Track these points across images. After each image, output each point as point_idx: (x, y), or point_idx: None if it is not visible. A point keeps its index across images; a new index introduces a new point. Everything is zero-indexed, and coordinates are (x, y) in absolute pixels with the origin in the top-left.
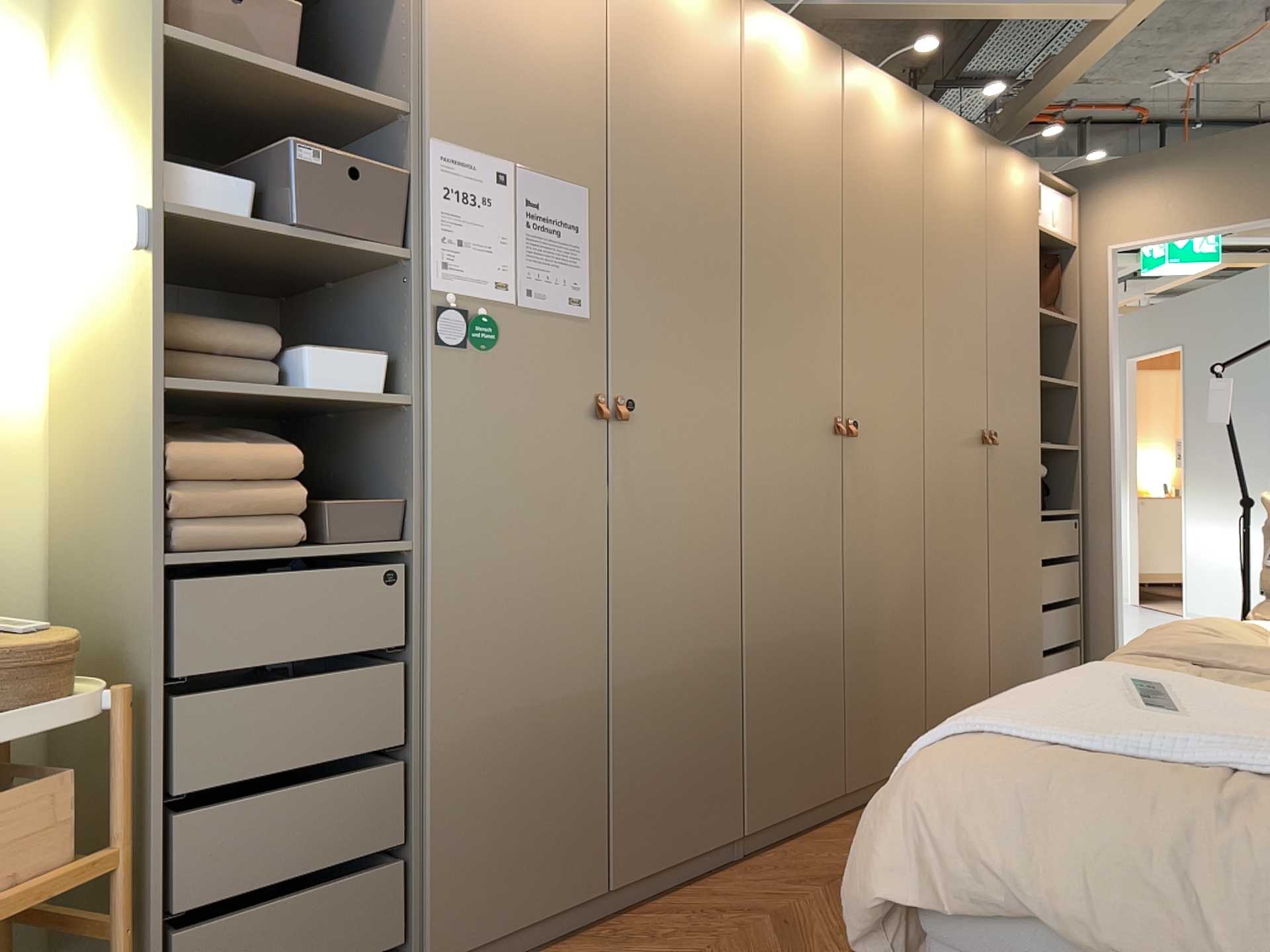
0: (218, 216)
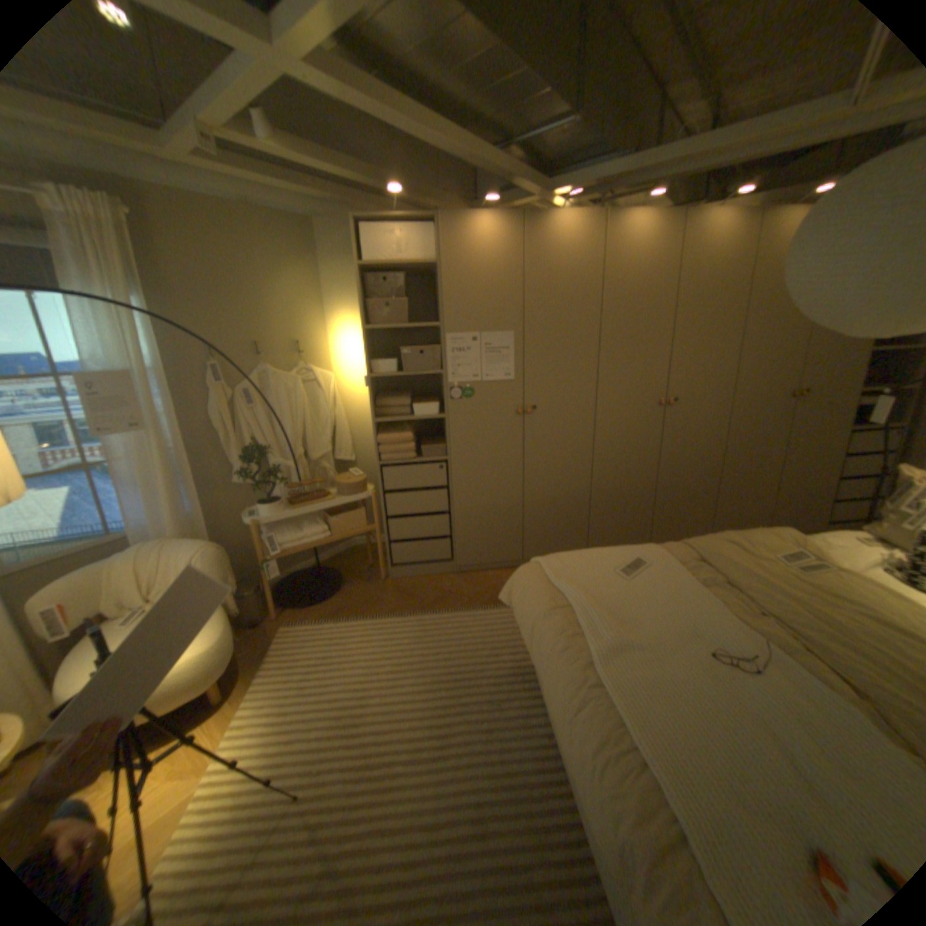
0: (385, 373)
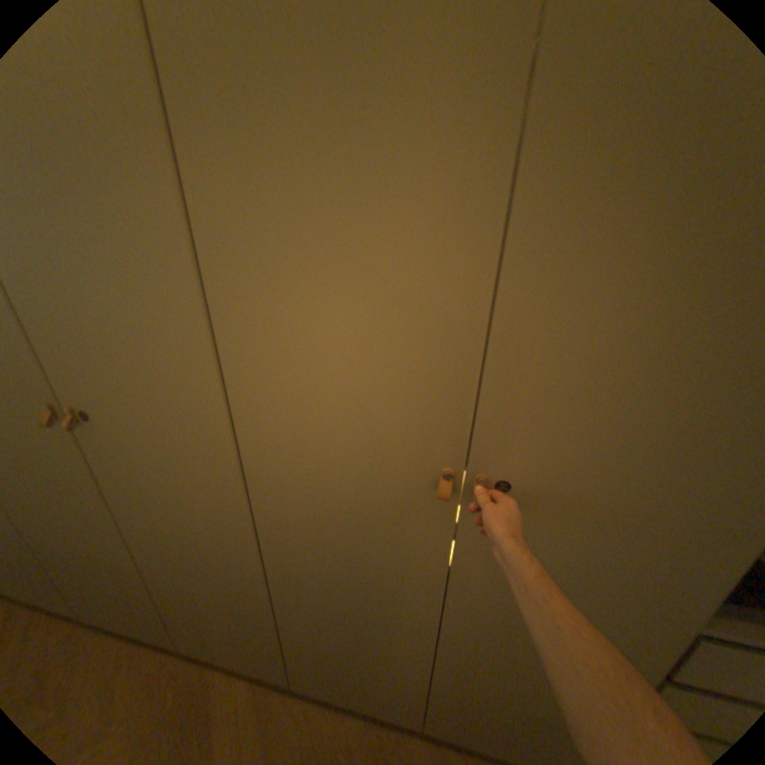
0: None
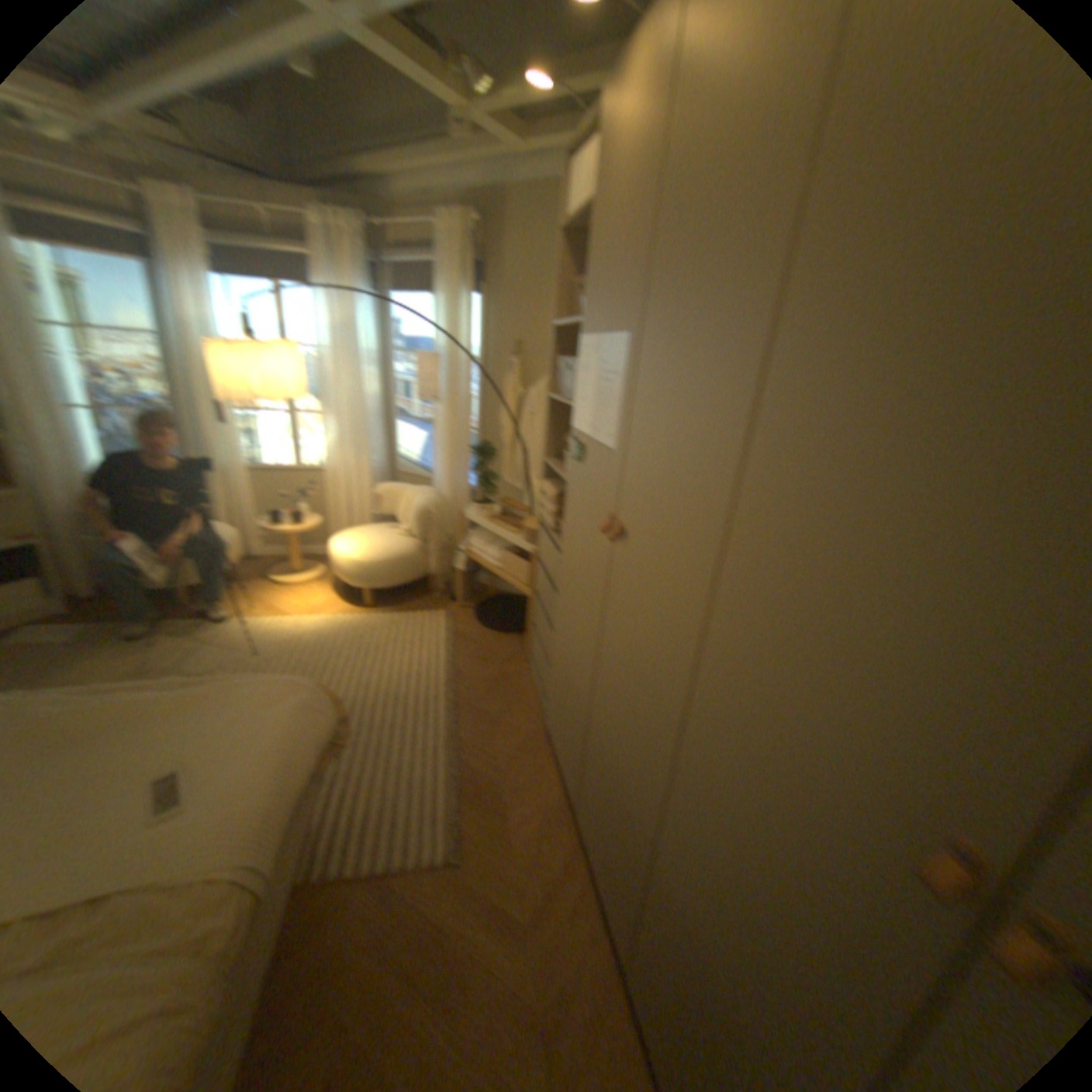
0: (557, 394)
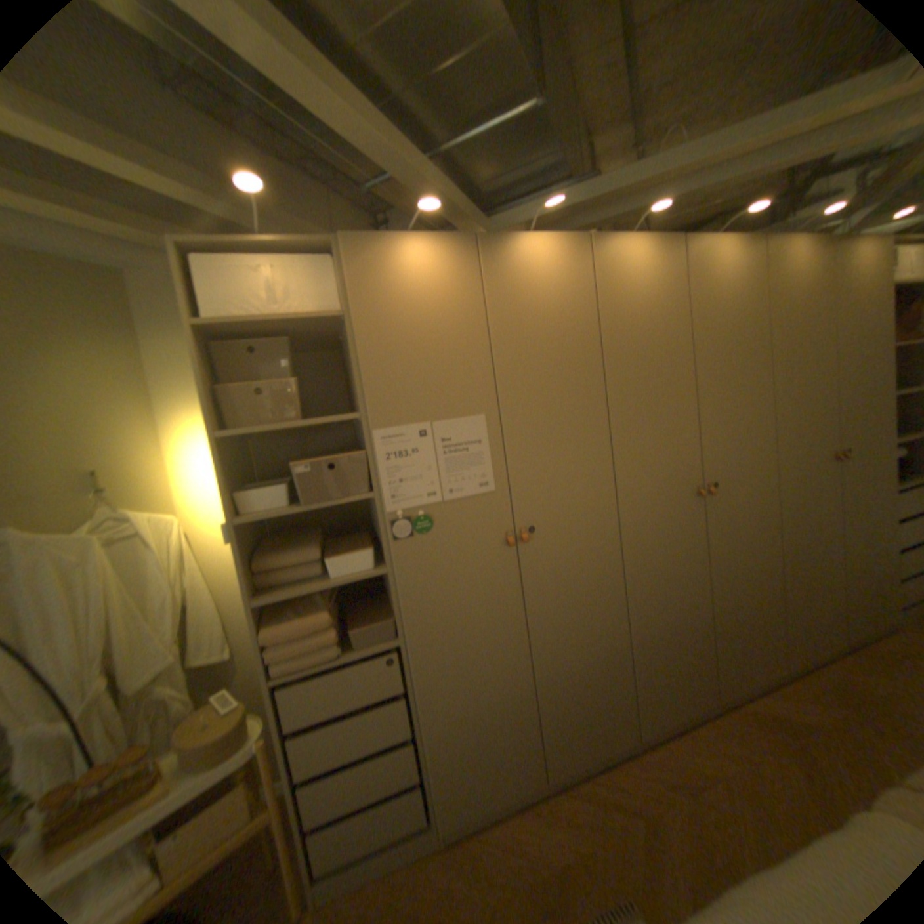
0: (267, 511)
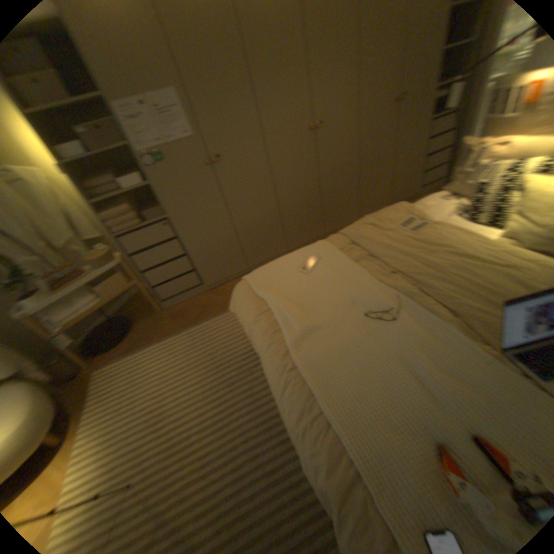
0: (70, 157)
